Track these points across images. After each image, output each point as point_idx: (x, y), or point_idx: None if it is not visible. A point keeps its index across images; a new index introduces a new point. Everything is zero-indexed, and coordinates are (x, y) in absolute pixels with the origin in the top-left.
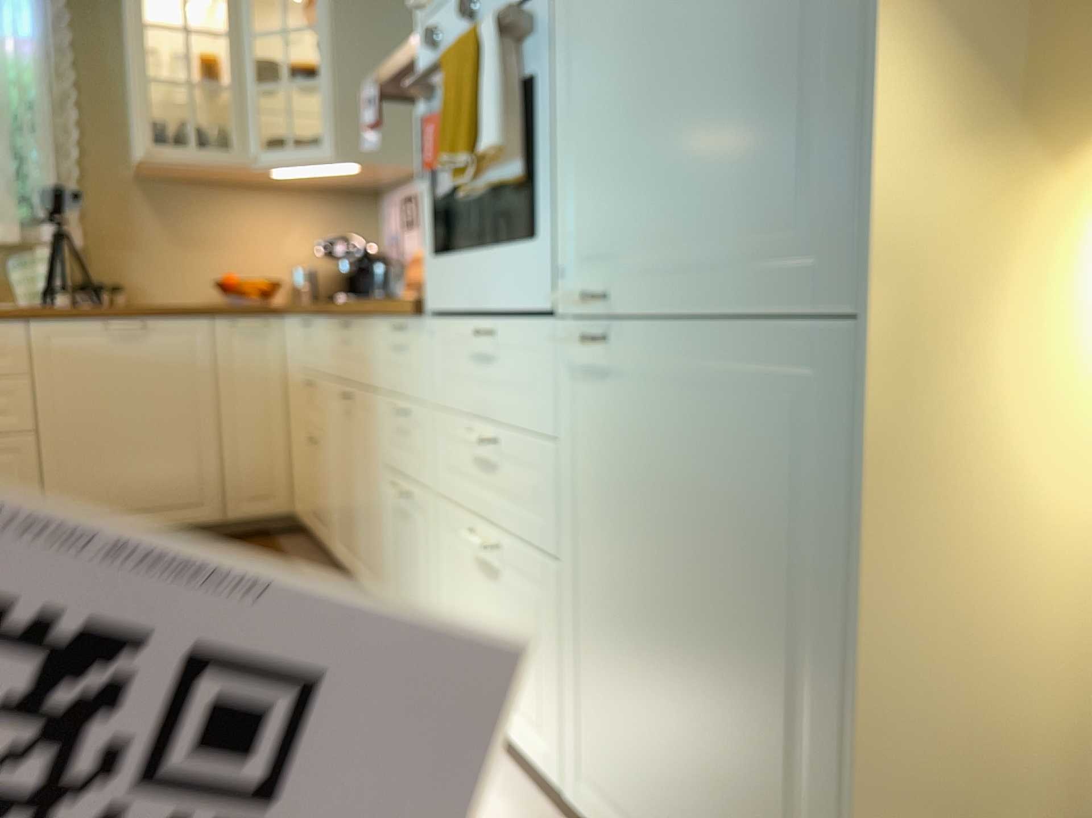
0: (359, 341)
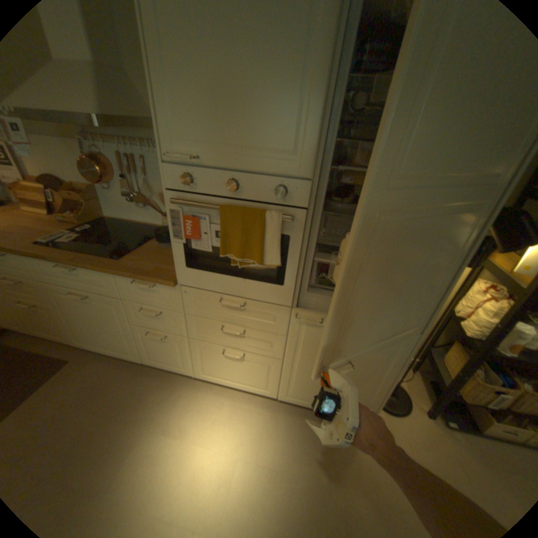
0: (91, 277)
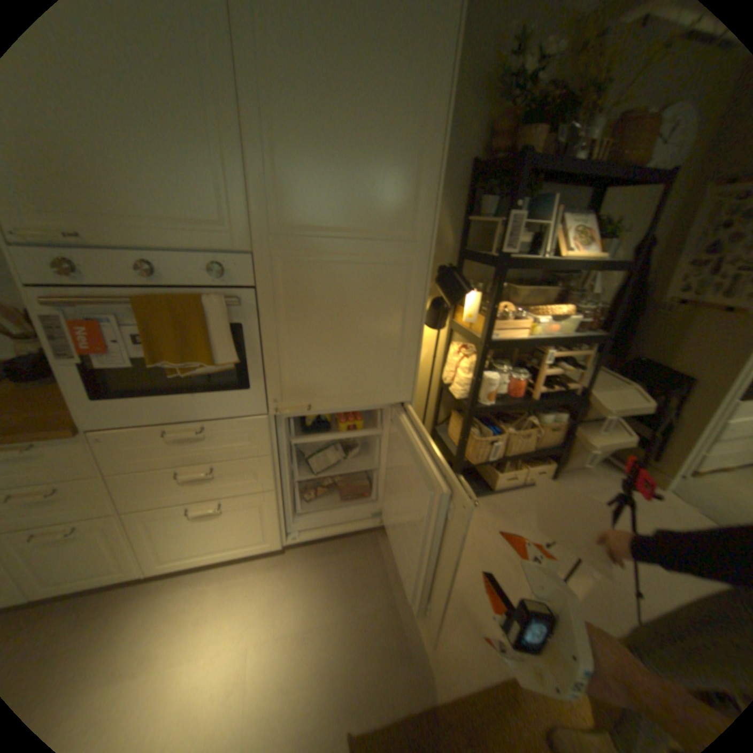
0: None
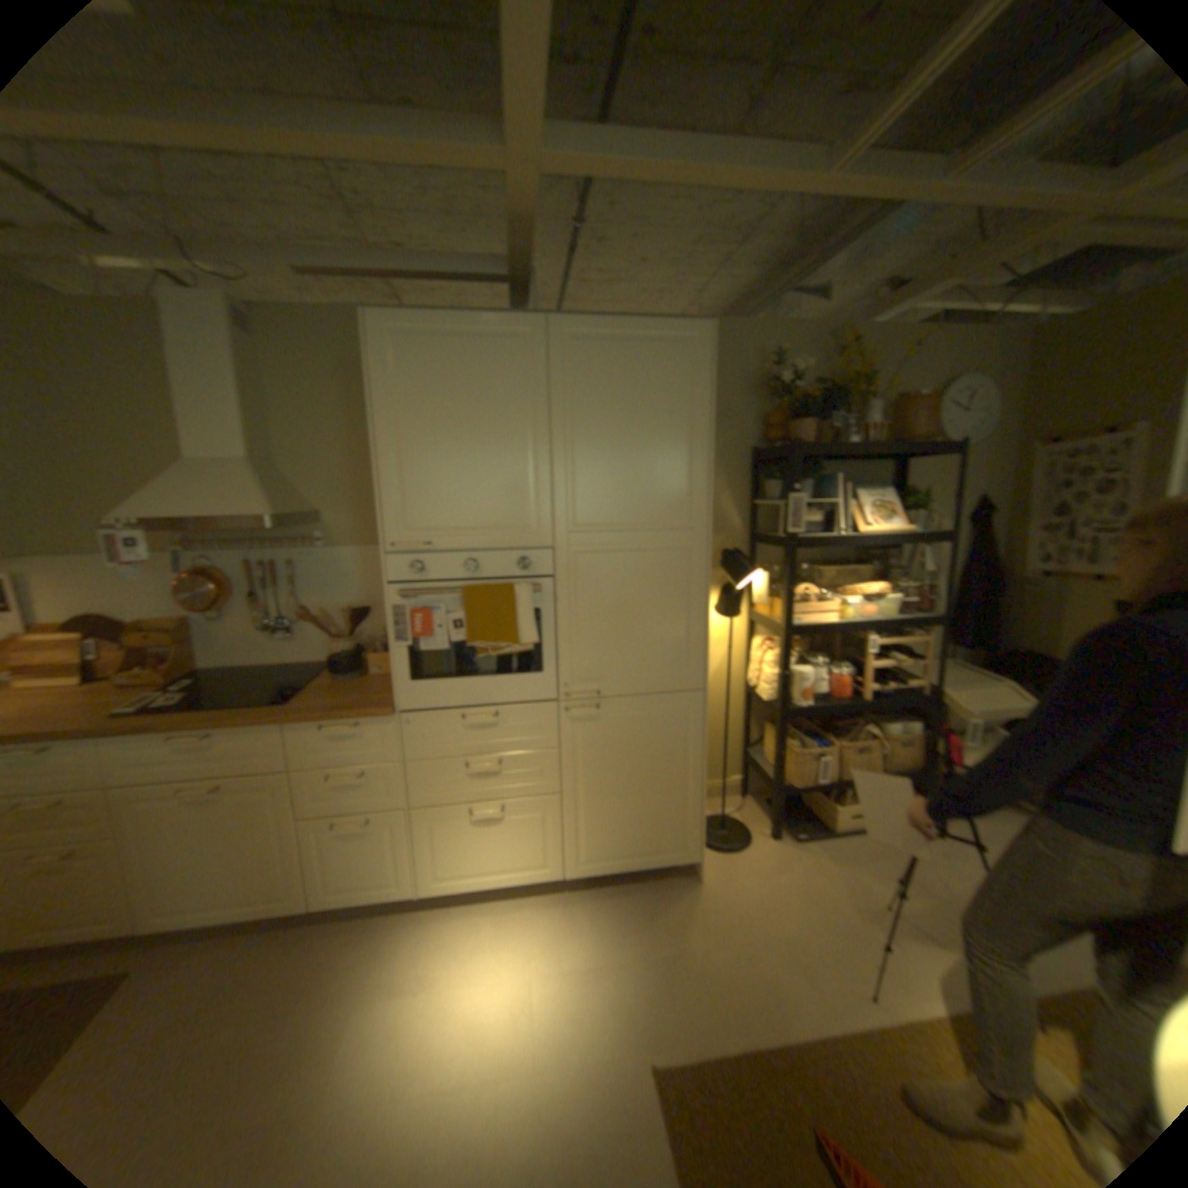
0: (234, 745)
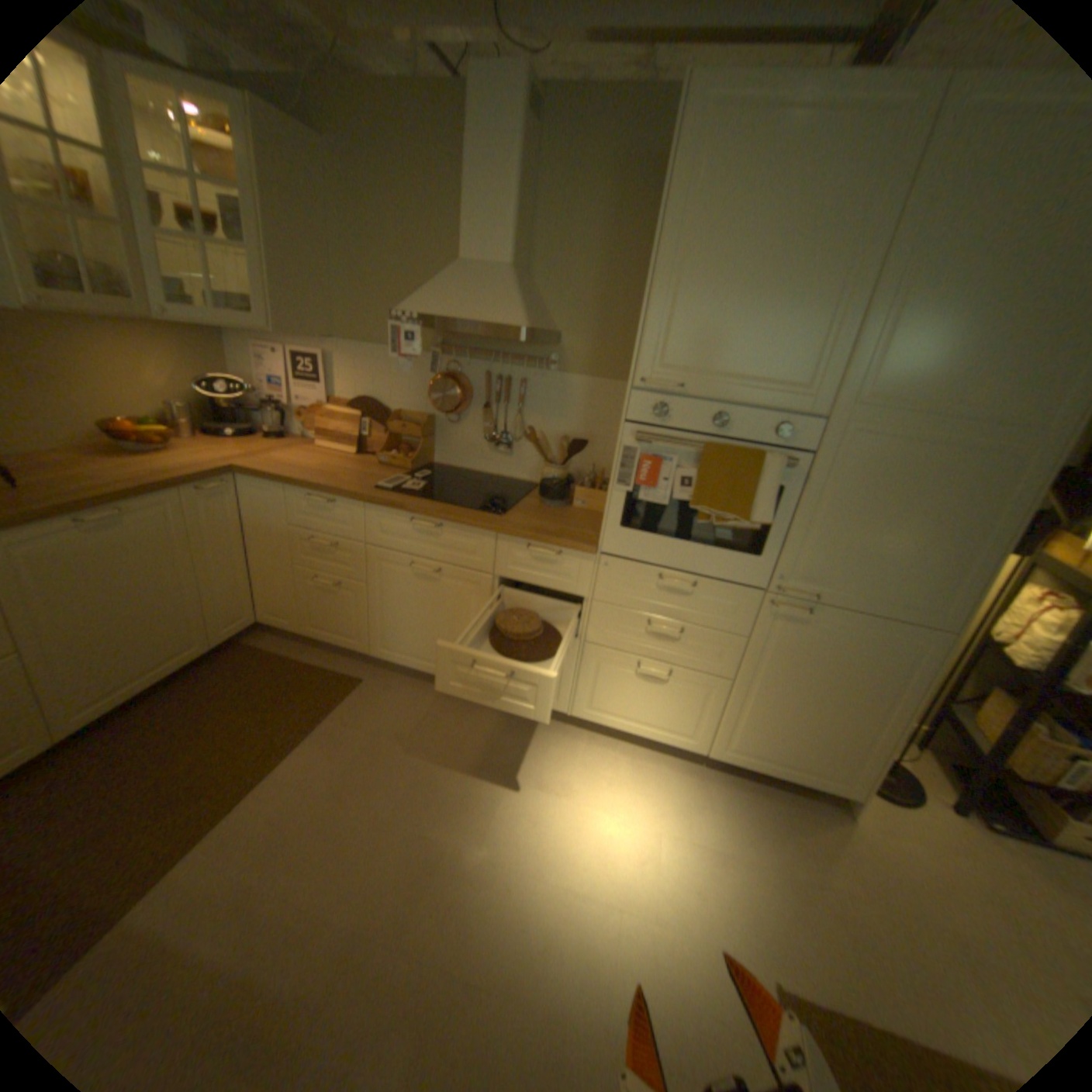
0: (460, 540)
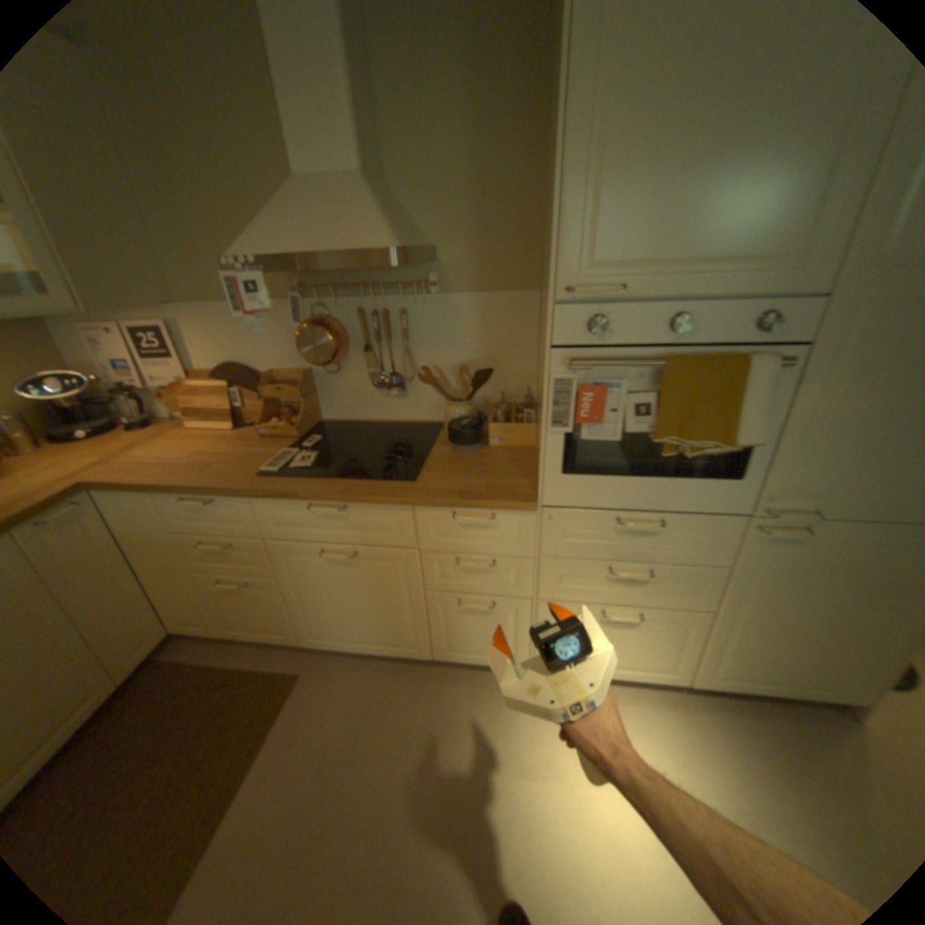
0: (373, 518)
